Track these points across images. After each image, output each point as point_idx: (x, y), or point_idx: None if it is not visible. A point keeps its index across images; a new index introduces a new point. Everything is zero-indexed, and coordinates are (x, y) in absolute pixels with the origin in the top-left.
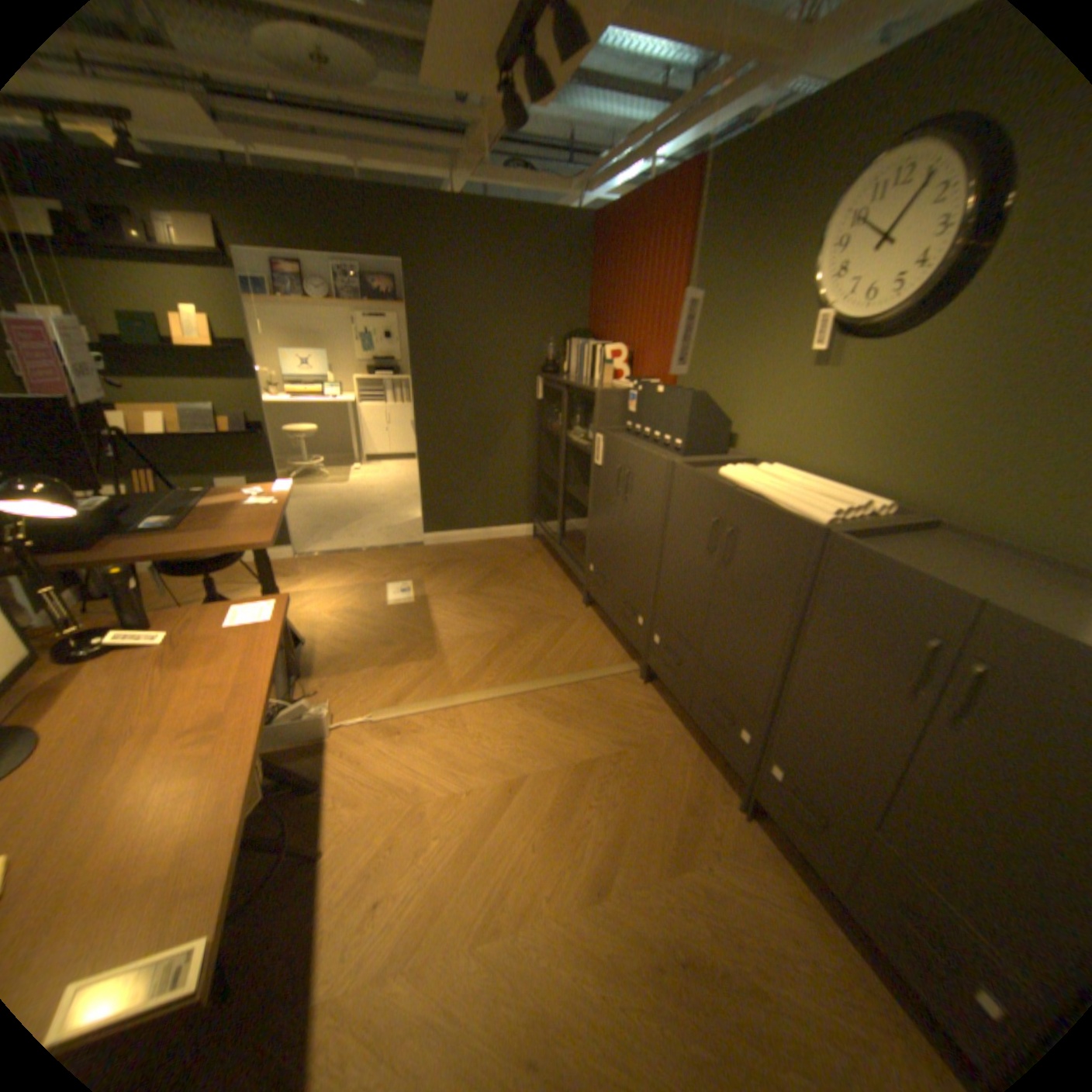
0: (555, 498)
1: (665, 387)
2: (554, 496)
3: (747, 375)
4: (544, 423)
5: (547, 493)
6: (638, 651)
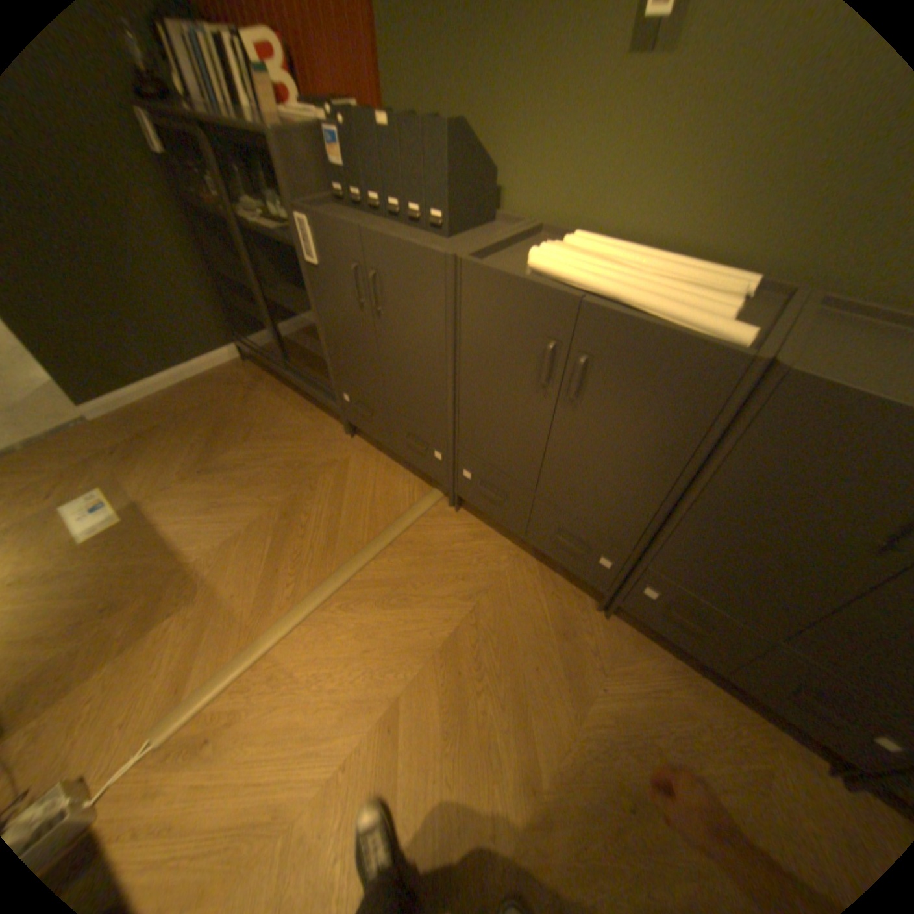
0: (253, 307)
1: (391, 115)
2: (251, 304)
3: (506, 82)
4: (187, 195)
5: (238, 301)
6: (441, 483)
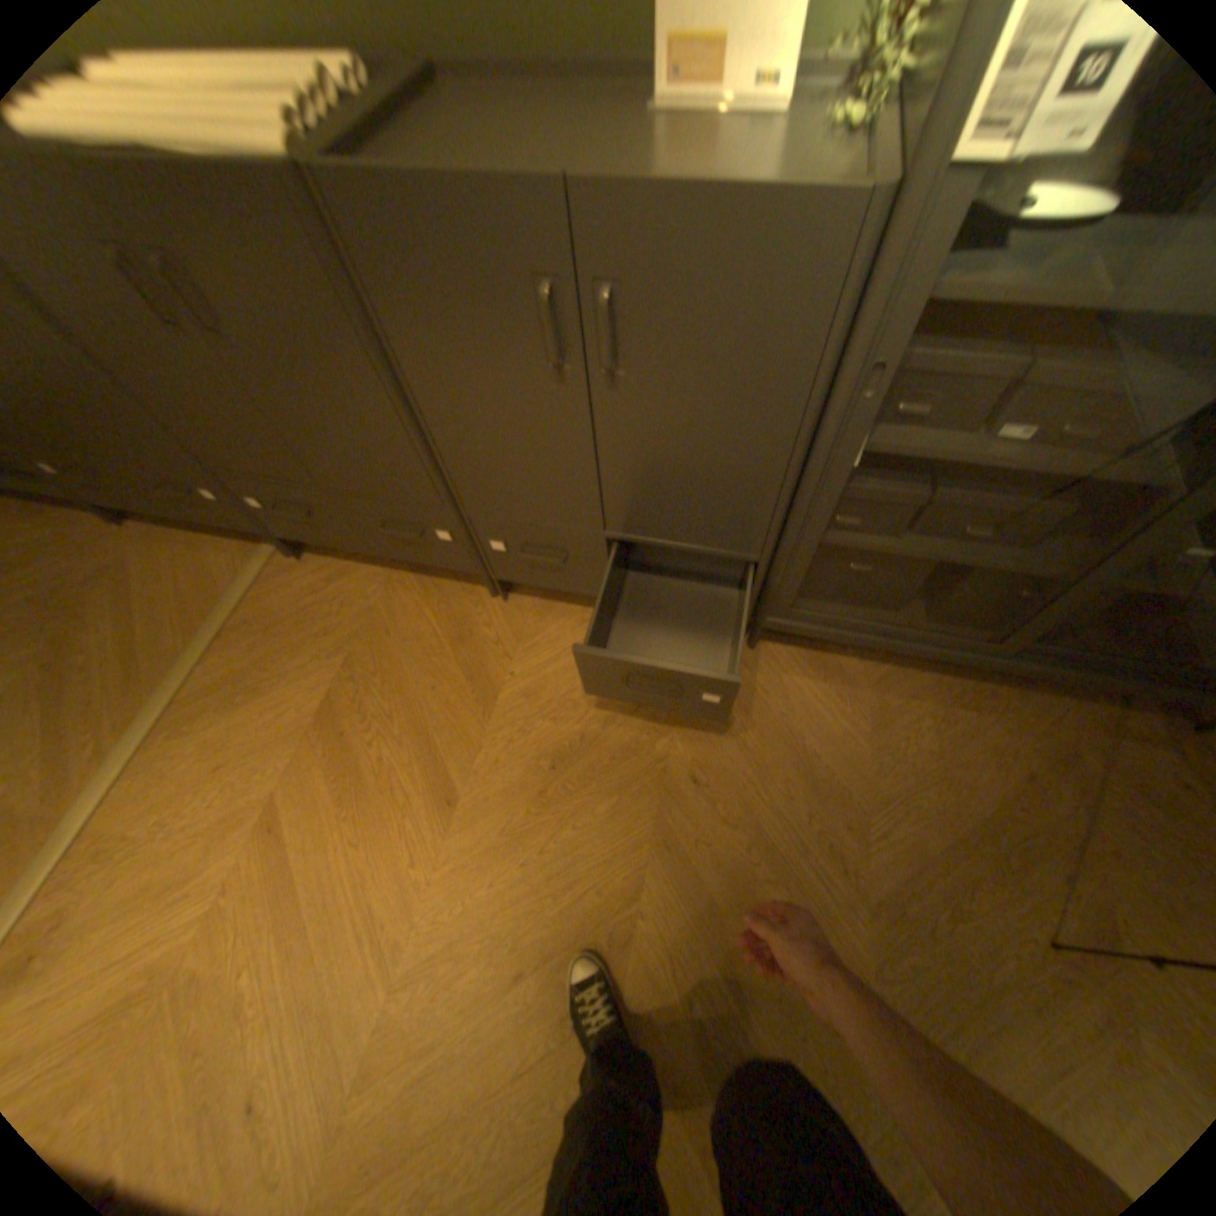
0: None
1: None
2: None
3: None
4: None
5: None
6: (252, 533)
